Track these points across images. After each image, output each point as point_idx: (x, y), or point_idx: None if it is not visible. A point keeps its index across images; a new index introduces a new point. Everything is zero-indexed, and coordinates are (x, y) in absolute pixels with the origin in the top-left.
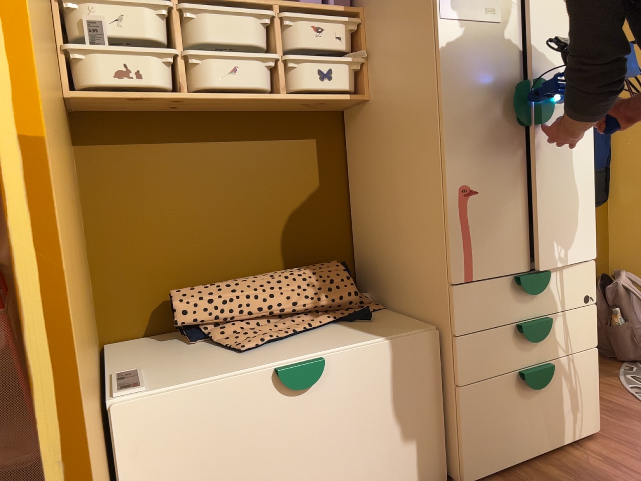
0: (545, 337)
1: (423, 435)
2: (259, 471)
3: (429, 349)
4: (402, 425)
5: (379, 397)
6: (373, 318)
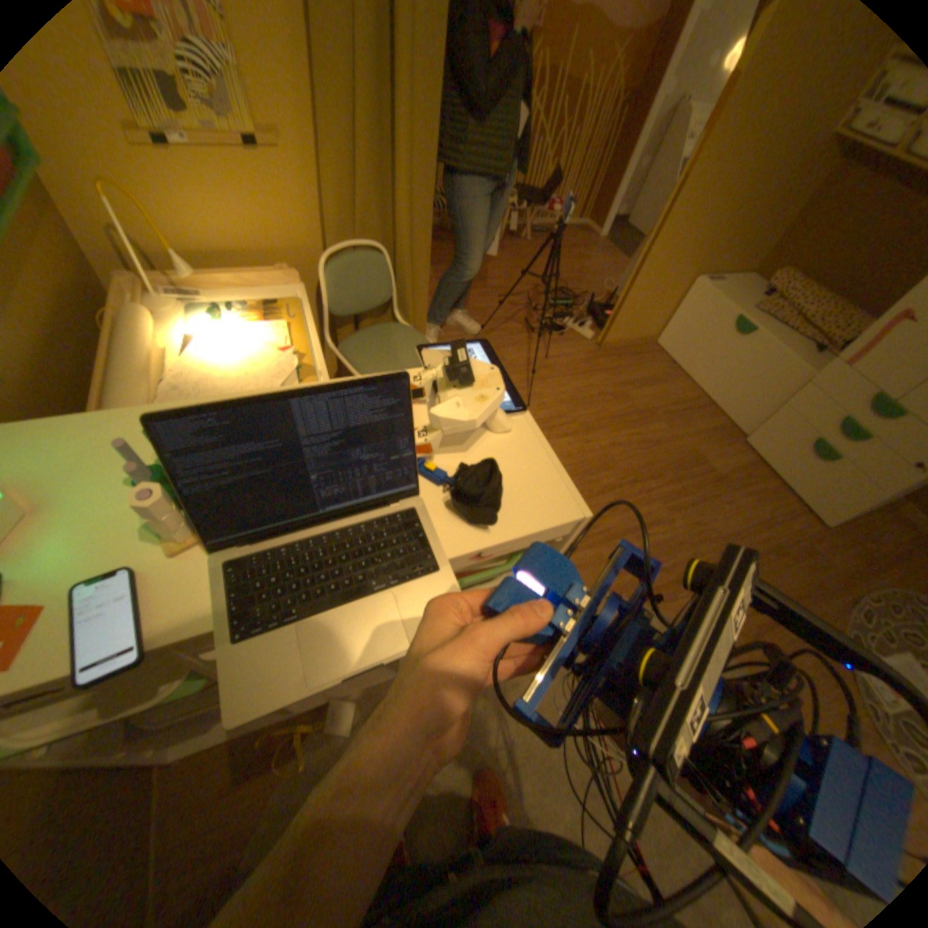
0: (854, 438)
1: (760, 404)
2: (707, 343)
3: (801, 375)
4: (757, 389)
5: (761, 368)
6: (828, 355)
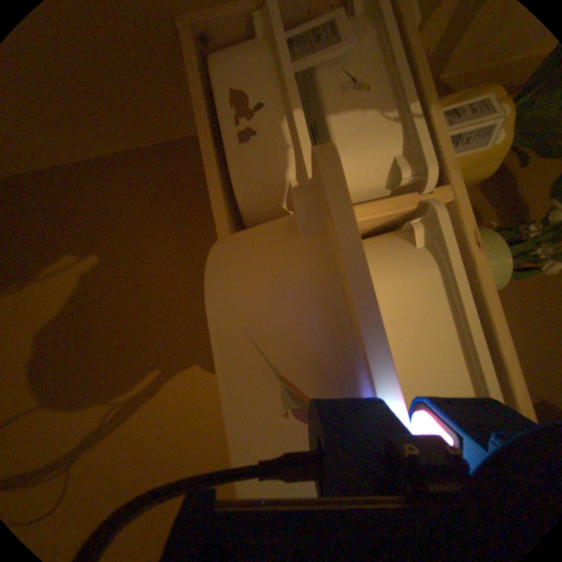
0: None
1: None
2: None
3: None
4: None
5: None
6: None
